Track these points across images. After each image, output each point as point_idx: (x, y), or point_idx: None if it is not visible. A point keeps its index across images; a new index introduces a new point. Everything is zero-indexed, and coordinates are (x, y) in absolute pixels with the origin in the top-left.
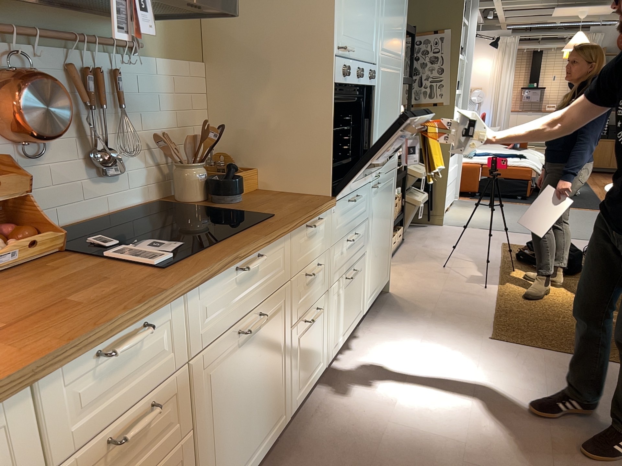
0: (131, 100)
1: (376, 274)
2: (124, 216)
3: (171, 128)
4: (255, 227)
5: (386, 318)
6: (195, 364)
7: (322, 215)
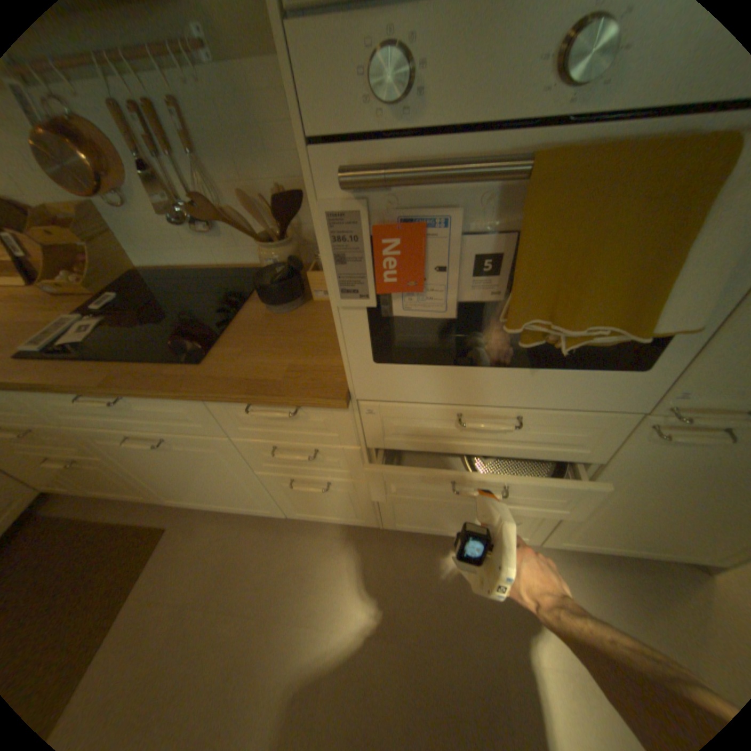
0: (210, 136)
1: (630, 538)
2: (222, 273)
3: (291, 177)
4: (141, 367)
5: (597, 589)
6: (72, 431)
7: (317, 406)
